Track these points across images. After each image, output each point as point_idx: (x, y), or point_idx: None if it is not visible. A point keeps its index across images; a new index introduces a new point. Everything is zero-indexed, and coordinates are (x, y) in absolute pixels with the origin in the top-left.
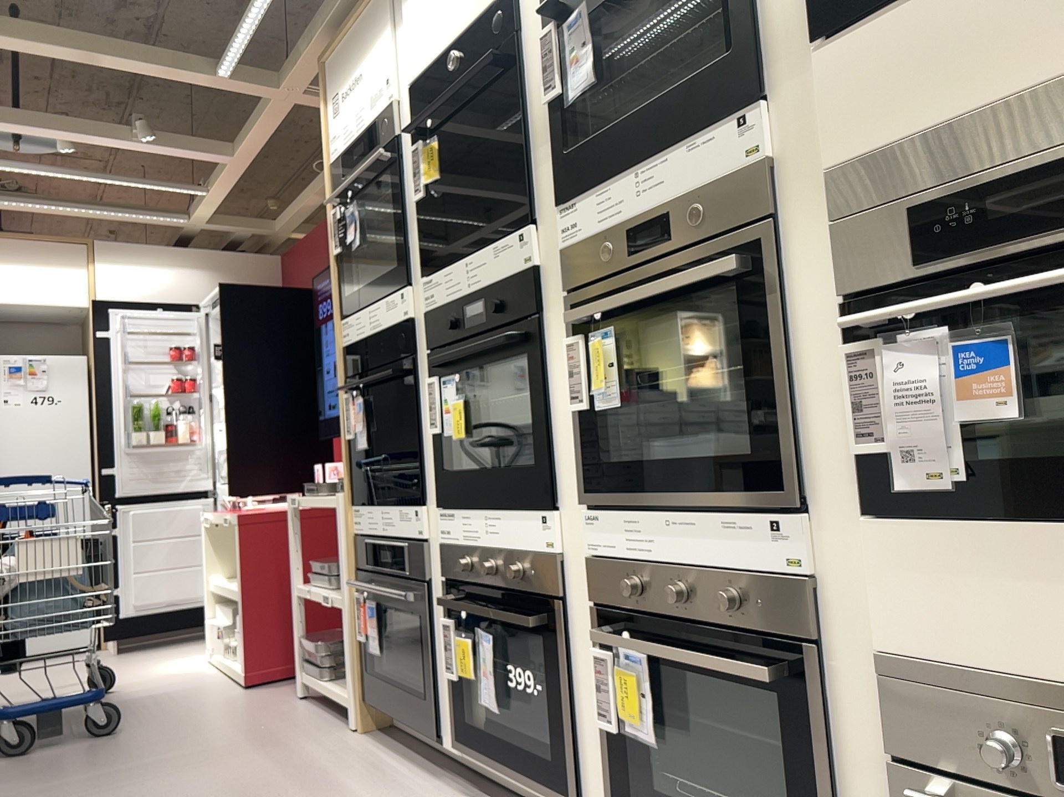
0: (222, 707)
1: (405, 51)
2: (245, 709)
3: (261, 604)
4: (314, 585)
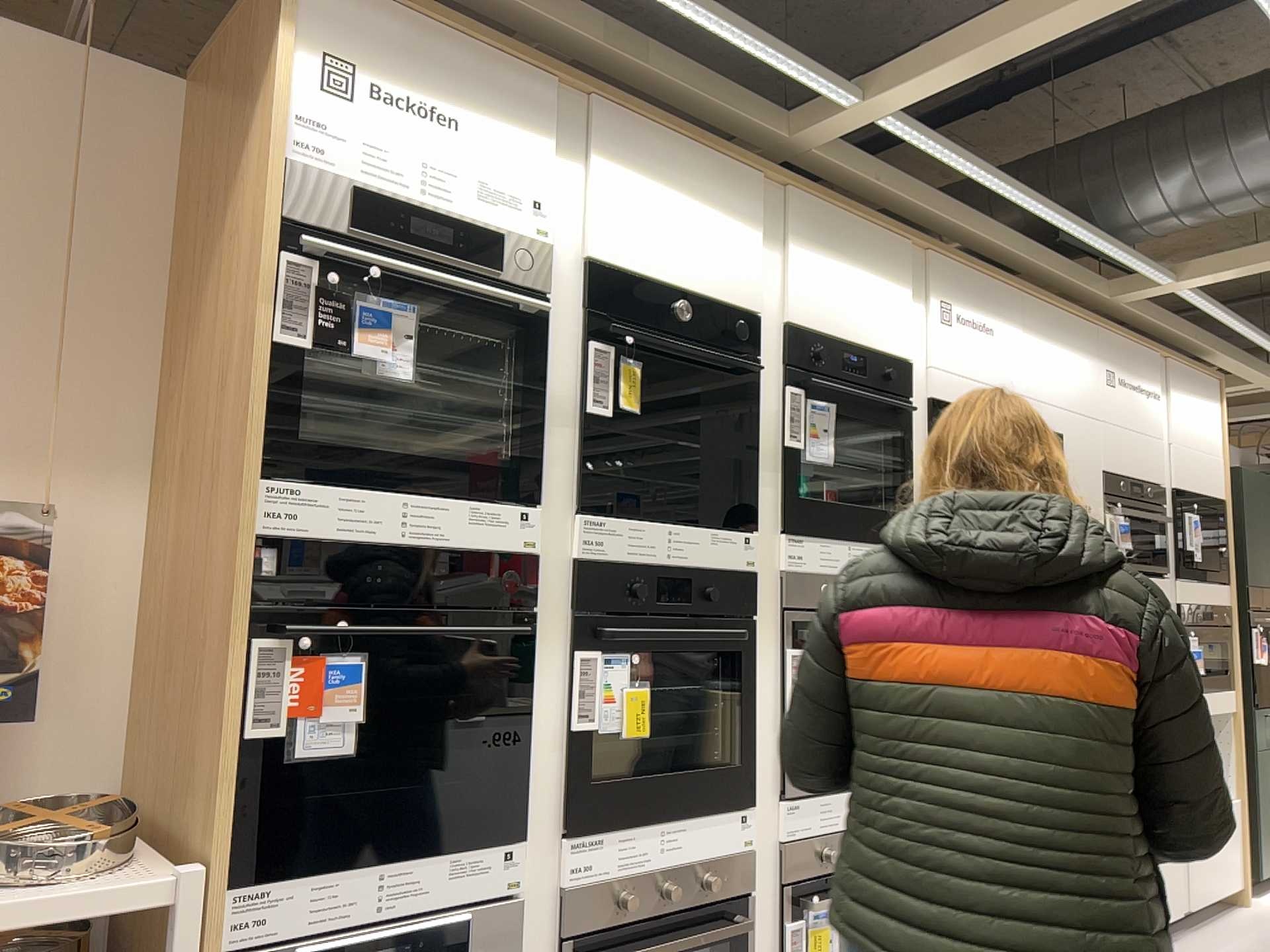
0: None
1: (597, 221)
2: None
3: None
4: None
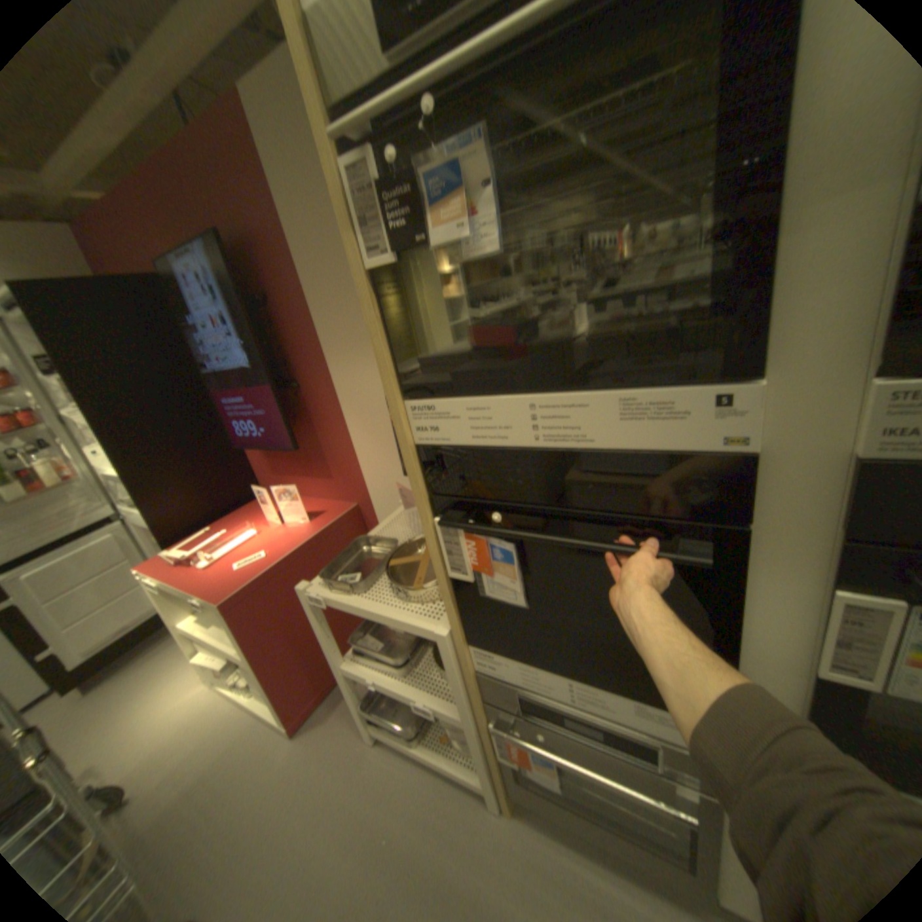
0: (293, 800)
1: None
2: (326, 799)
3: (276, 668)
4: (364, 666)
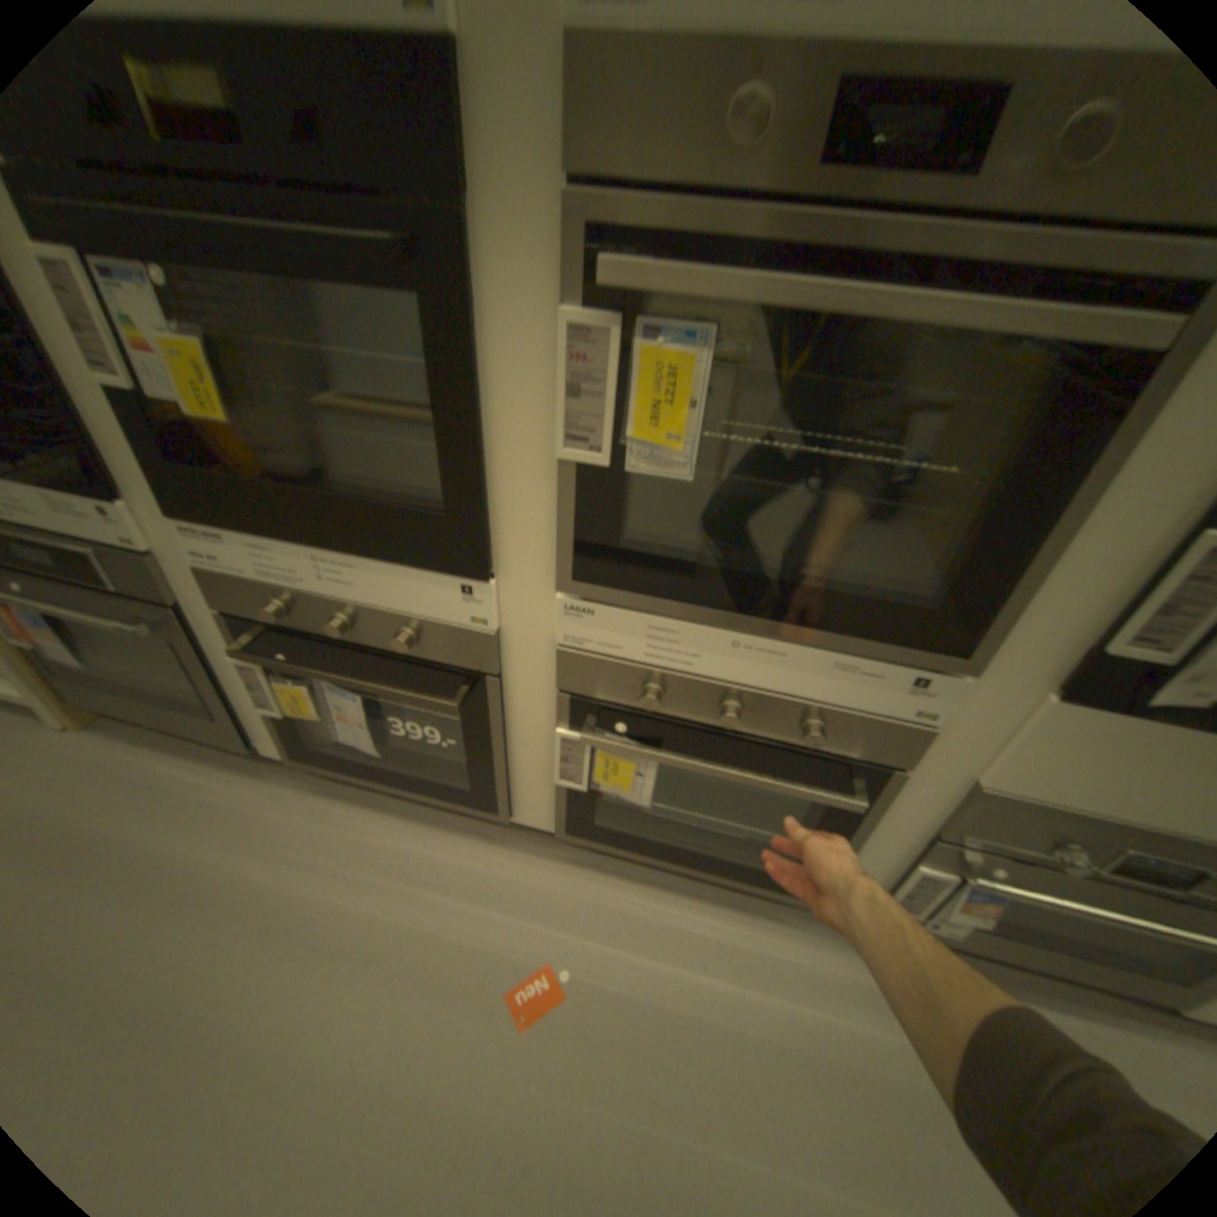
0: None
1: None
2: None
3: None
4: None
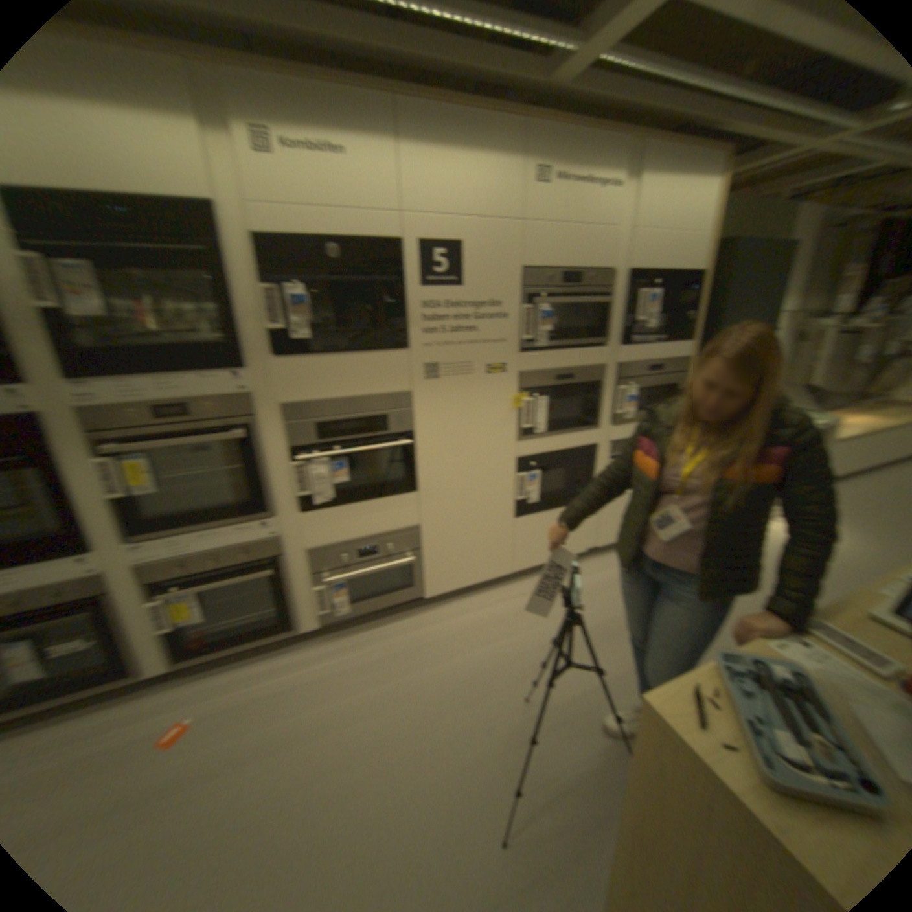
0: None
1: None
2: None
3: None
4: None
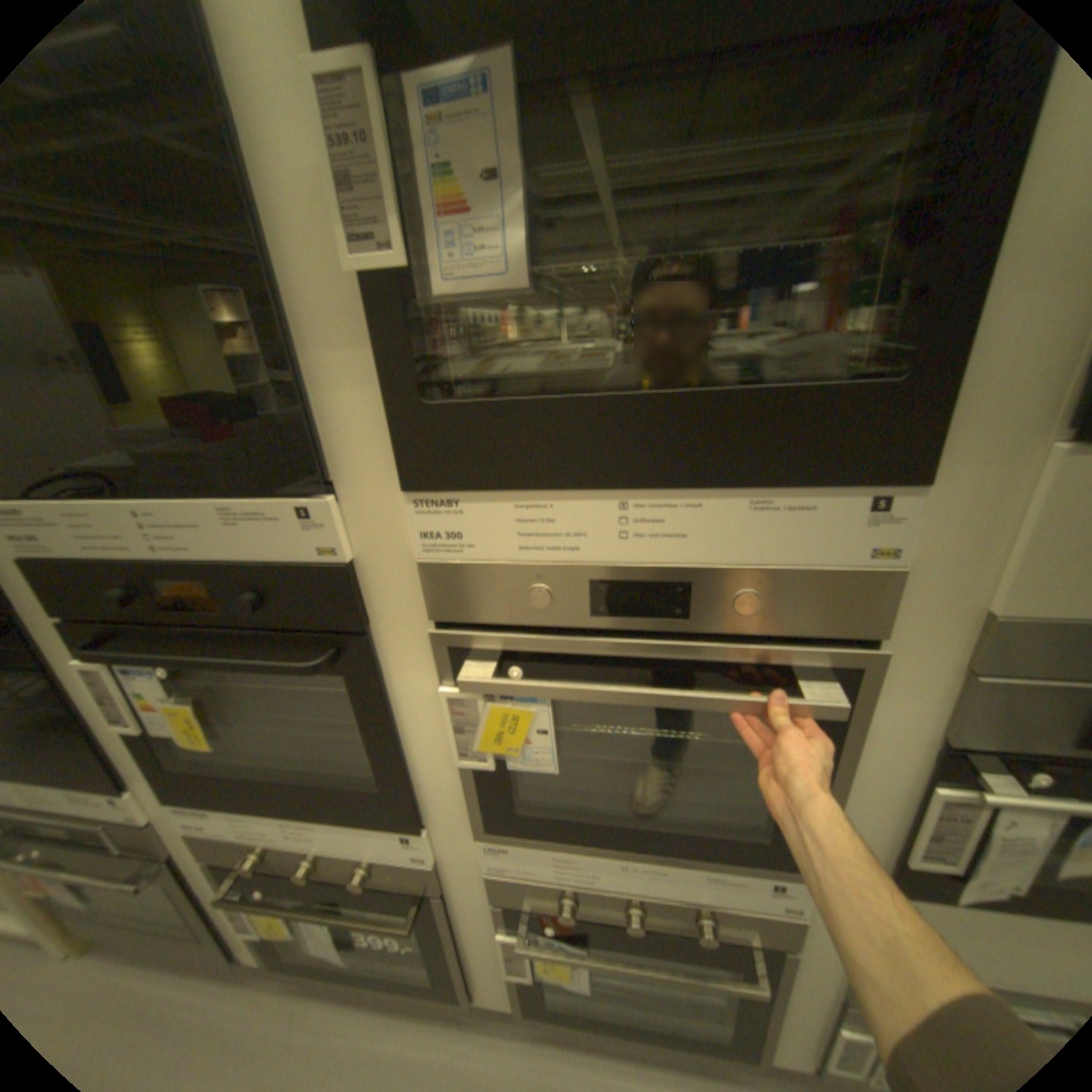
0: None
1: None
2: None
3: None
4: None
